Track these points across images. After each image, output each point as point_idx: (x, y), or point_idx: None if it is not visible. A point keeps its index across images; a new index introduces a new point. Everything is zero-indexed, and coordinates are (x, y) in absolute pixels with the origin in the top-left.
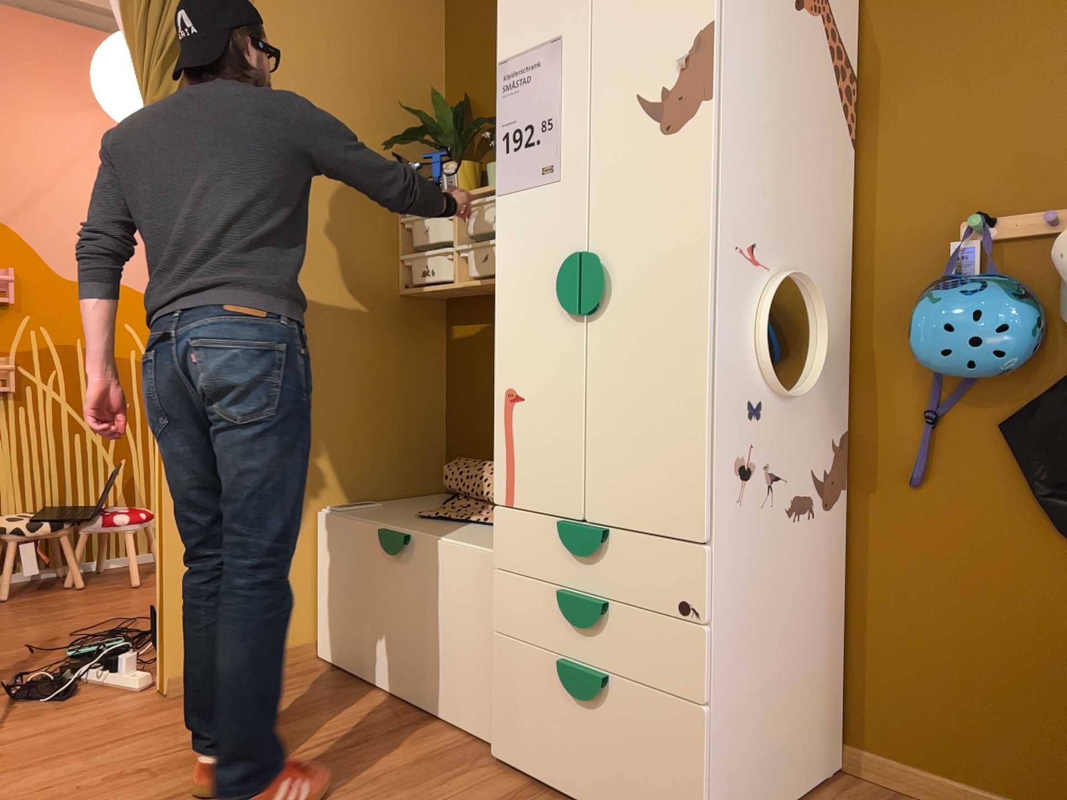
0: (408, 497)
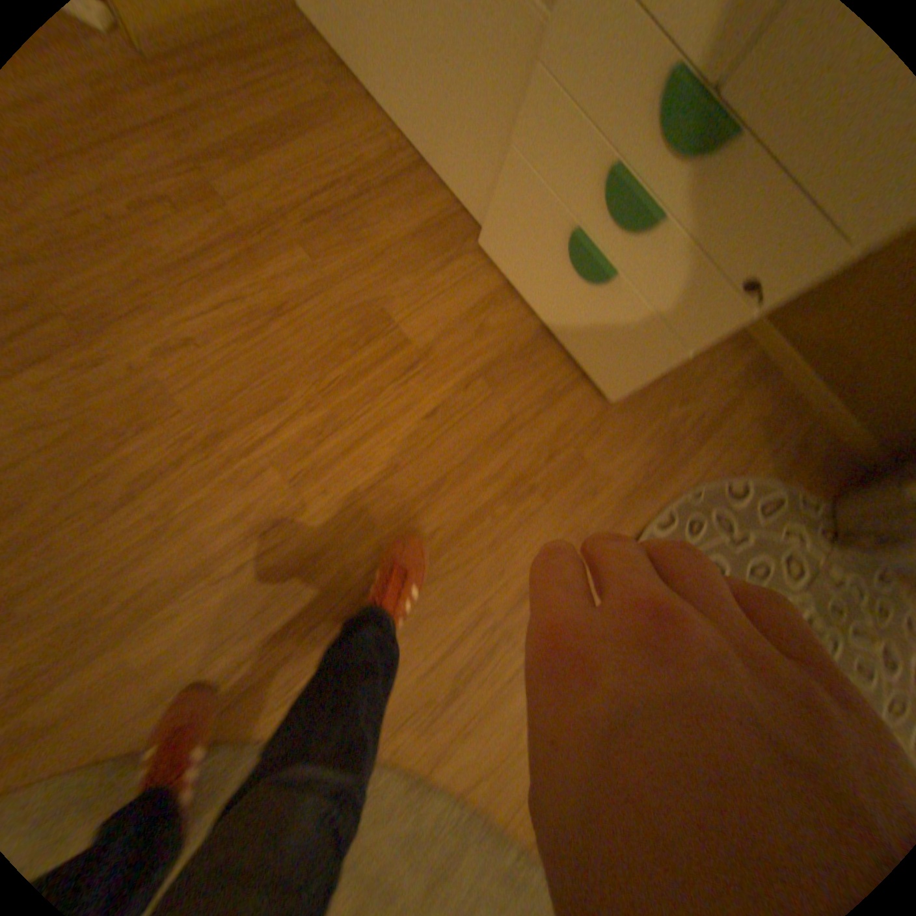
0: None
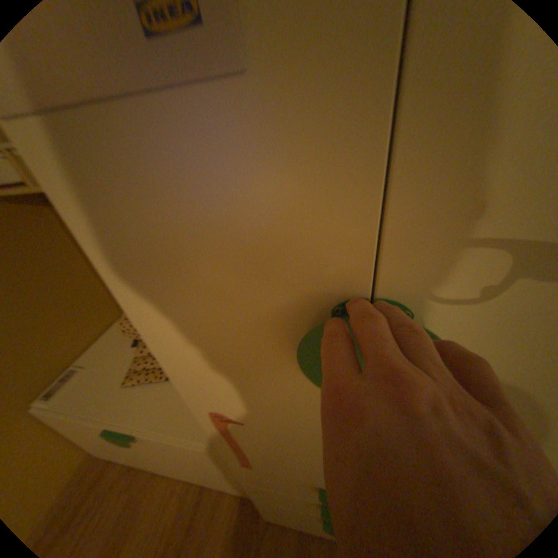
0: (100, 338)
